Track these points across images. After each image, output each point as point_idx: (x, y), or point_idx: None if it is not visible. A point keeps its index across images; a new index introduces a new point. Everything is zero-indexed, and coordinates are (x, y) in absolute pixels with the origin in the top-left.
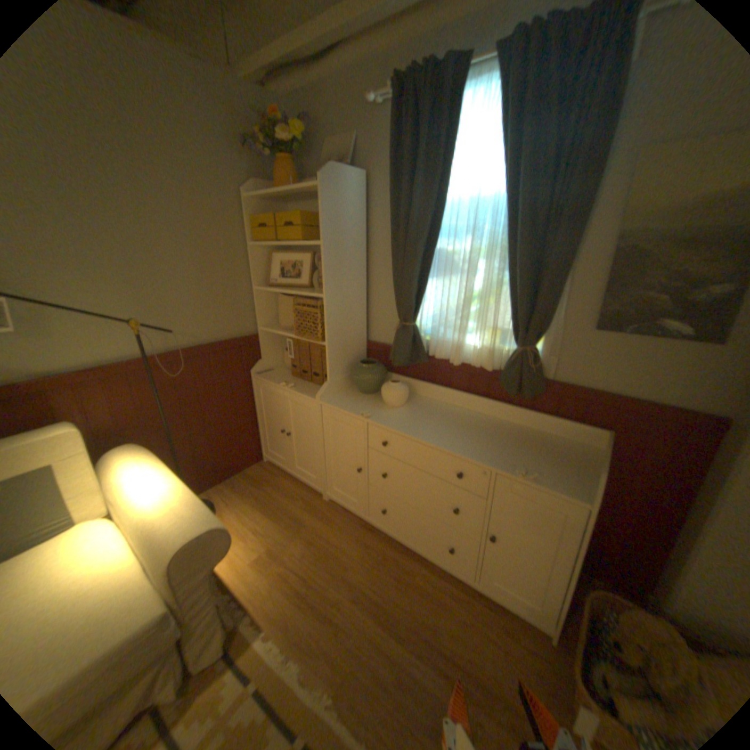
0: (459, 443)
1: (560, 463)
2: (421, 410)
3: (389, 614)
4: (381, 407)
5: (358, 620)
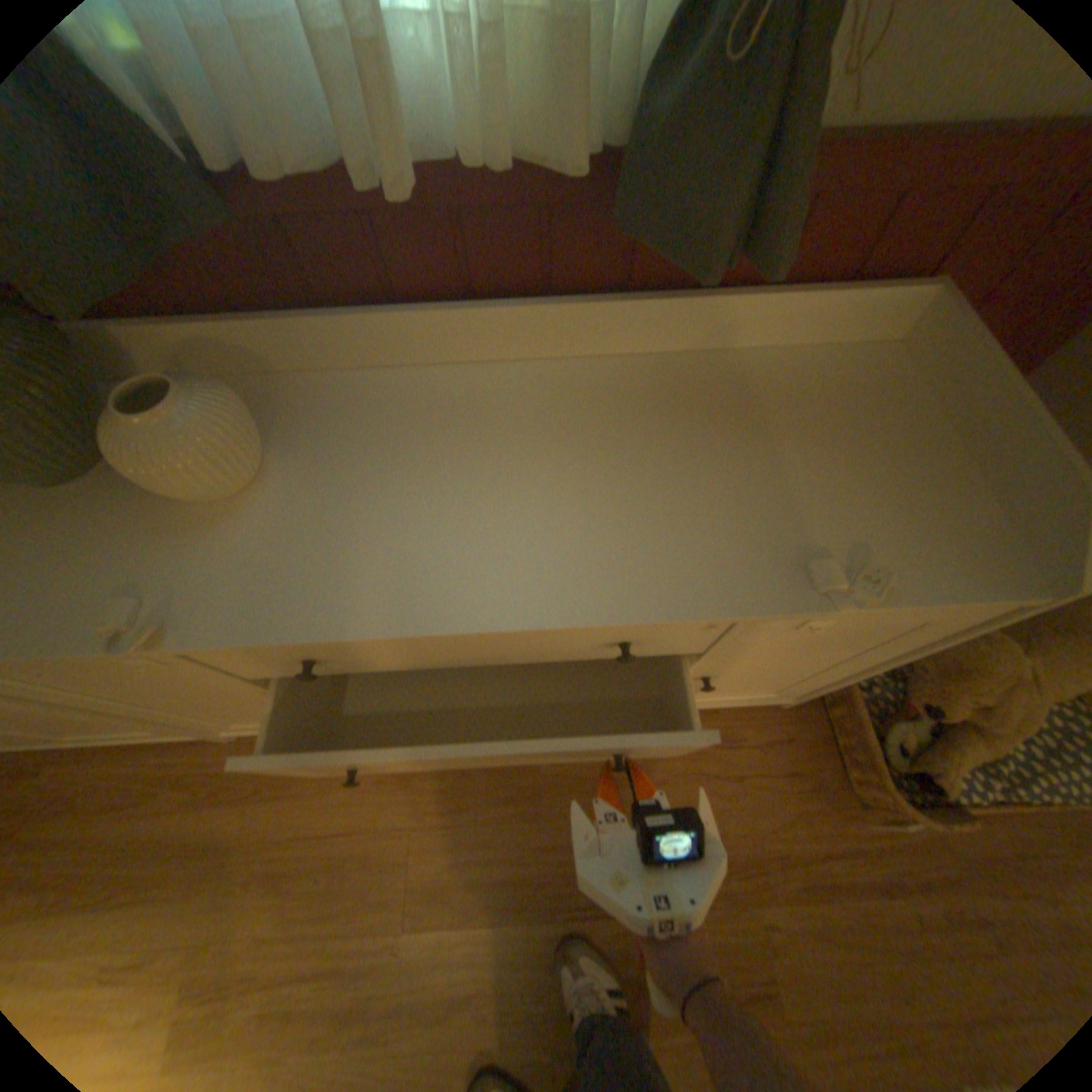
0: (584, 558)
1: (873, 462)
2: (345, 449)
3: (541, 882)
4: (176, 525)
5: (498, 946)
